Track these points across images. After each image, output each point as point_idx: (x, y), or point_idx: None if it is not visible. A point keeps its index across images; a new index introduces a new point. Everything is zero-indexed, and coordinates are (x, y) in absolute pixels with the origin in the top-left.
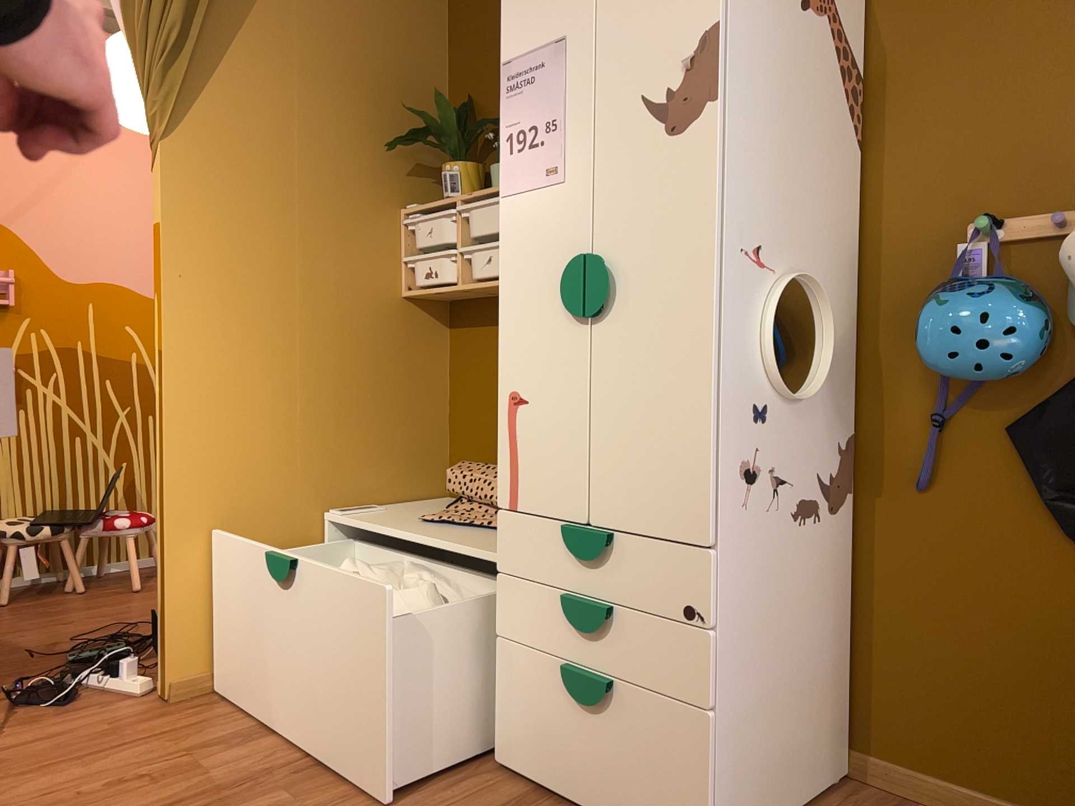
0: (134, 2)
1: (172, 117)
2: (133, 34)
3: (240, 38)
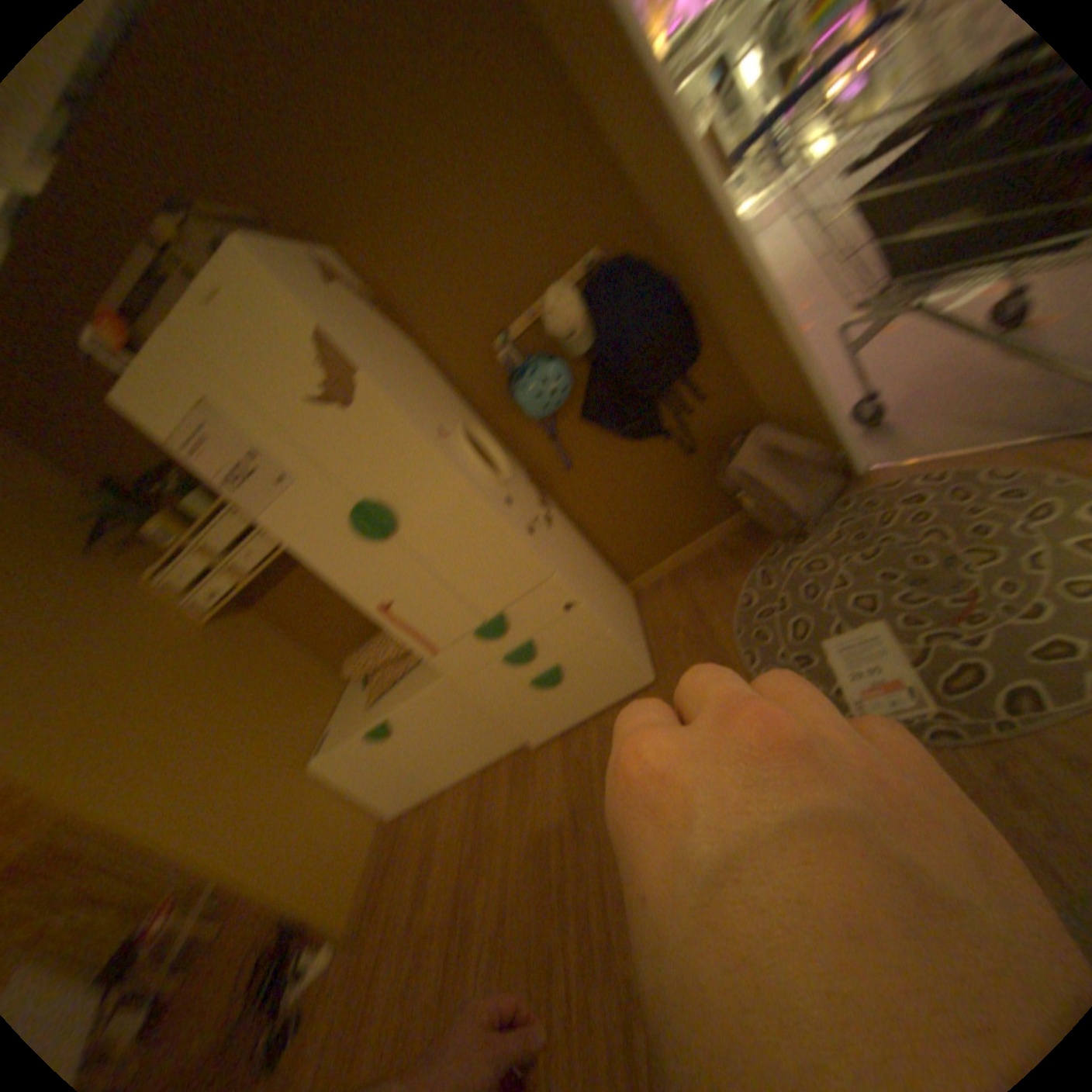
0: None
1: None
2: None
3: None
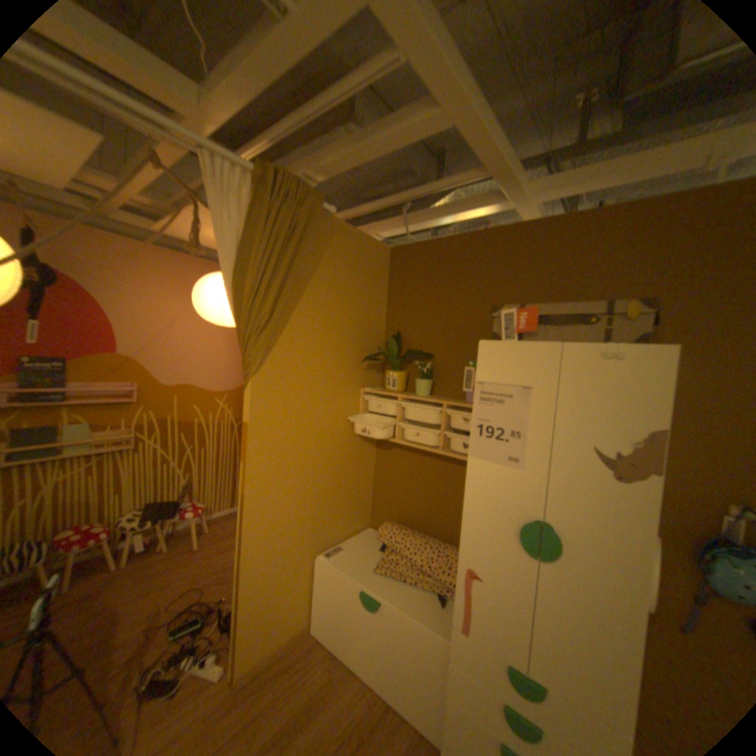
0: (239, 297)
1: (258, 364)
2: (236, 313)
3: (294, 312)
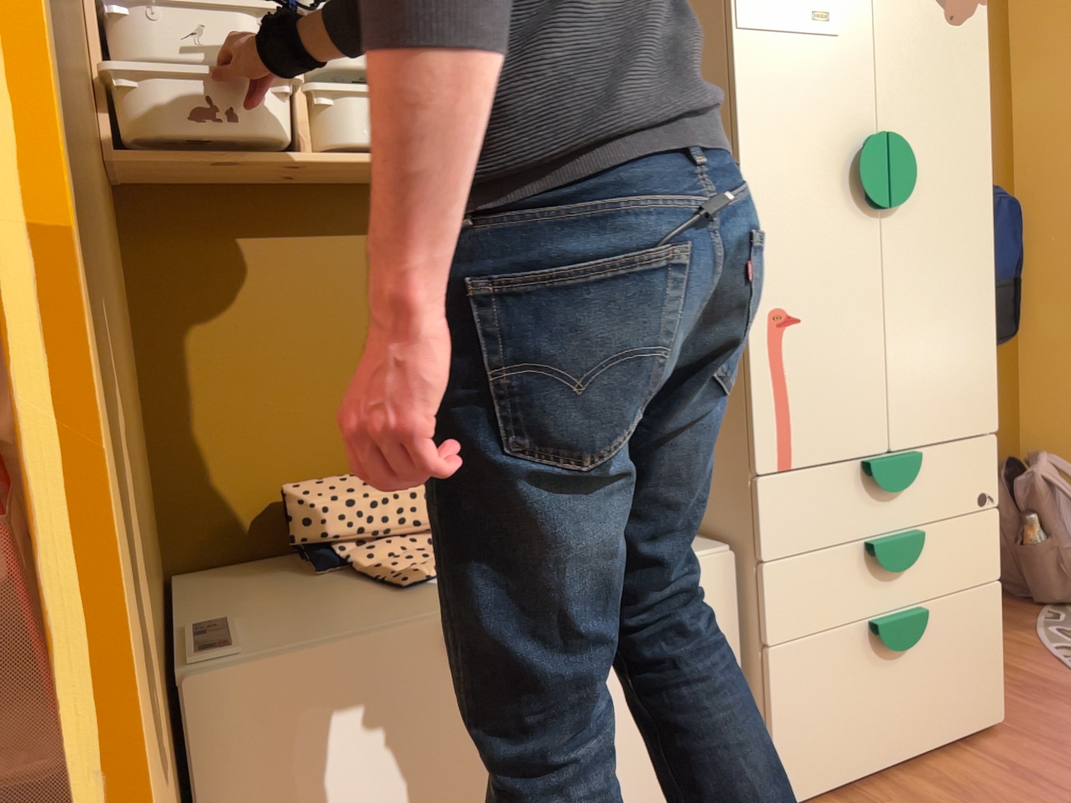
0: None
1: None
2: None
3: None
